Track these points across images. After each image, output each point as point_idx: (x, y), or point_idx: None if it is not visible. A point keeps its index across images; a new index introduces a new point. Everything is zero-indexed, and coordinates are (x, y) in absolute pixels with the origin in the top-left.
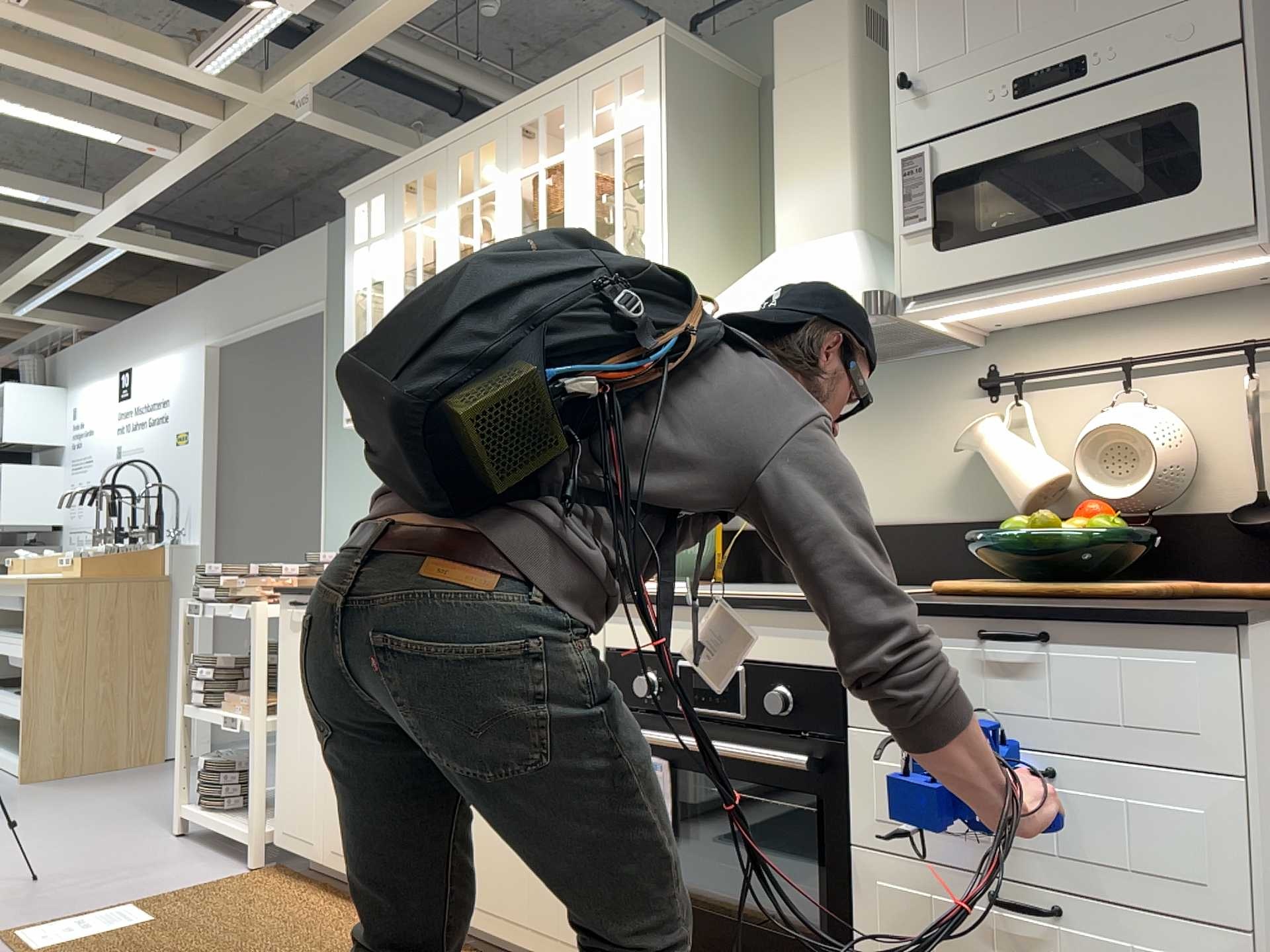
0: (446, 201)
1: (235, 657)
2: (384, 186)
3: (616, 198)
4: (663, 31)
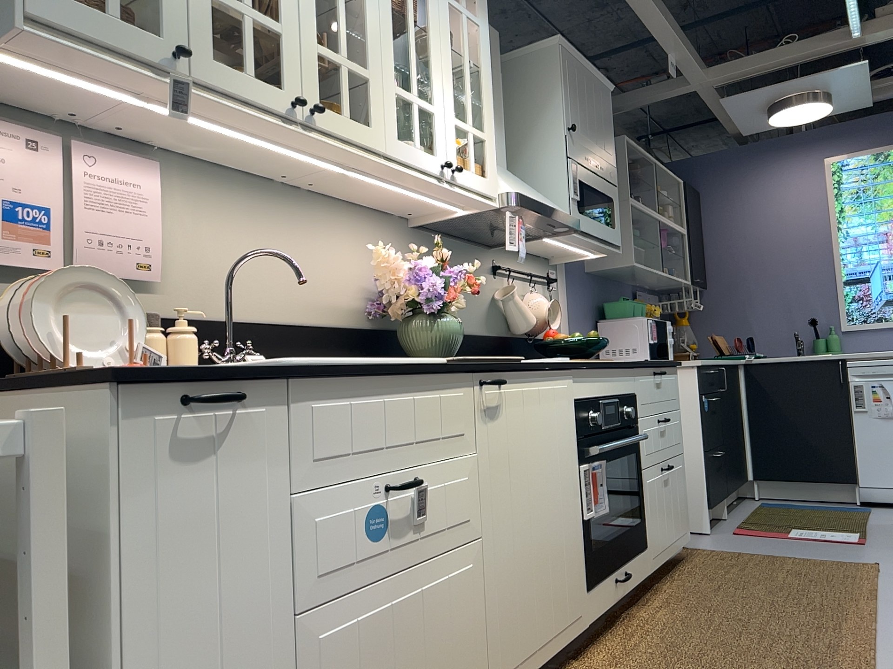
0: None
1: None
2: None
3: (467, 62)
4: None
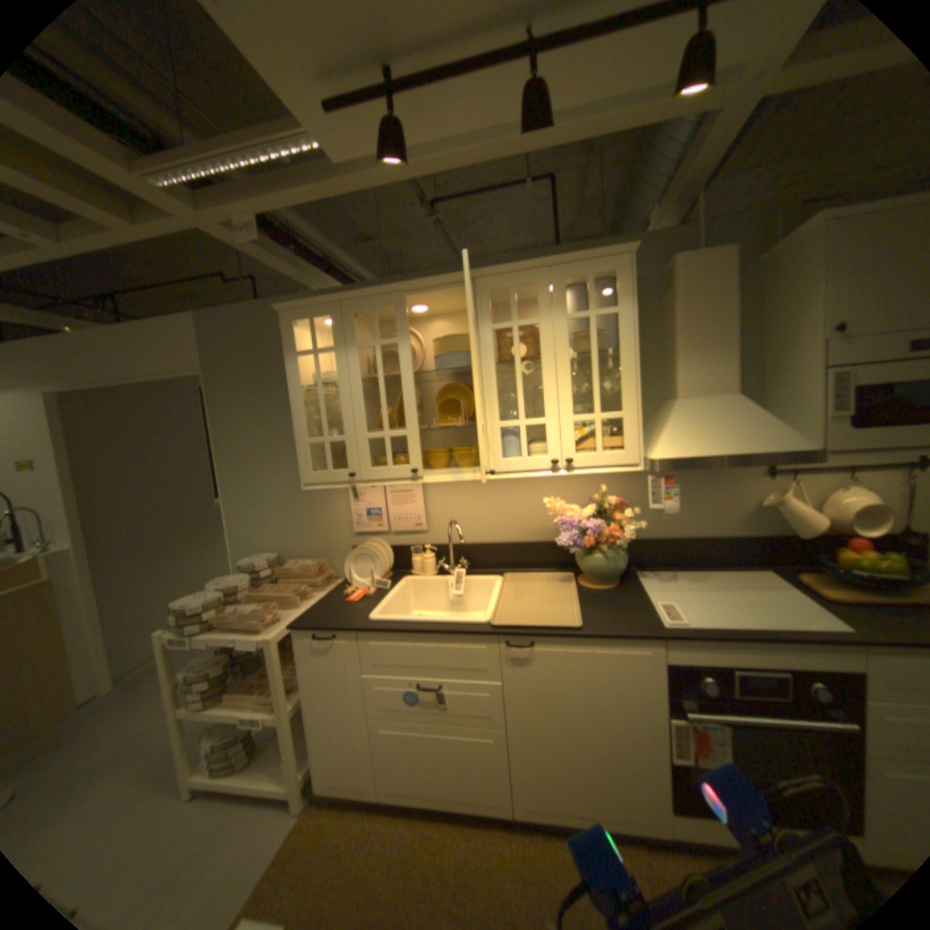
0: (408, 334)
1: (214, 666)
2: (329, 309)
3: (595, 360)
4: (636, 249)
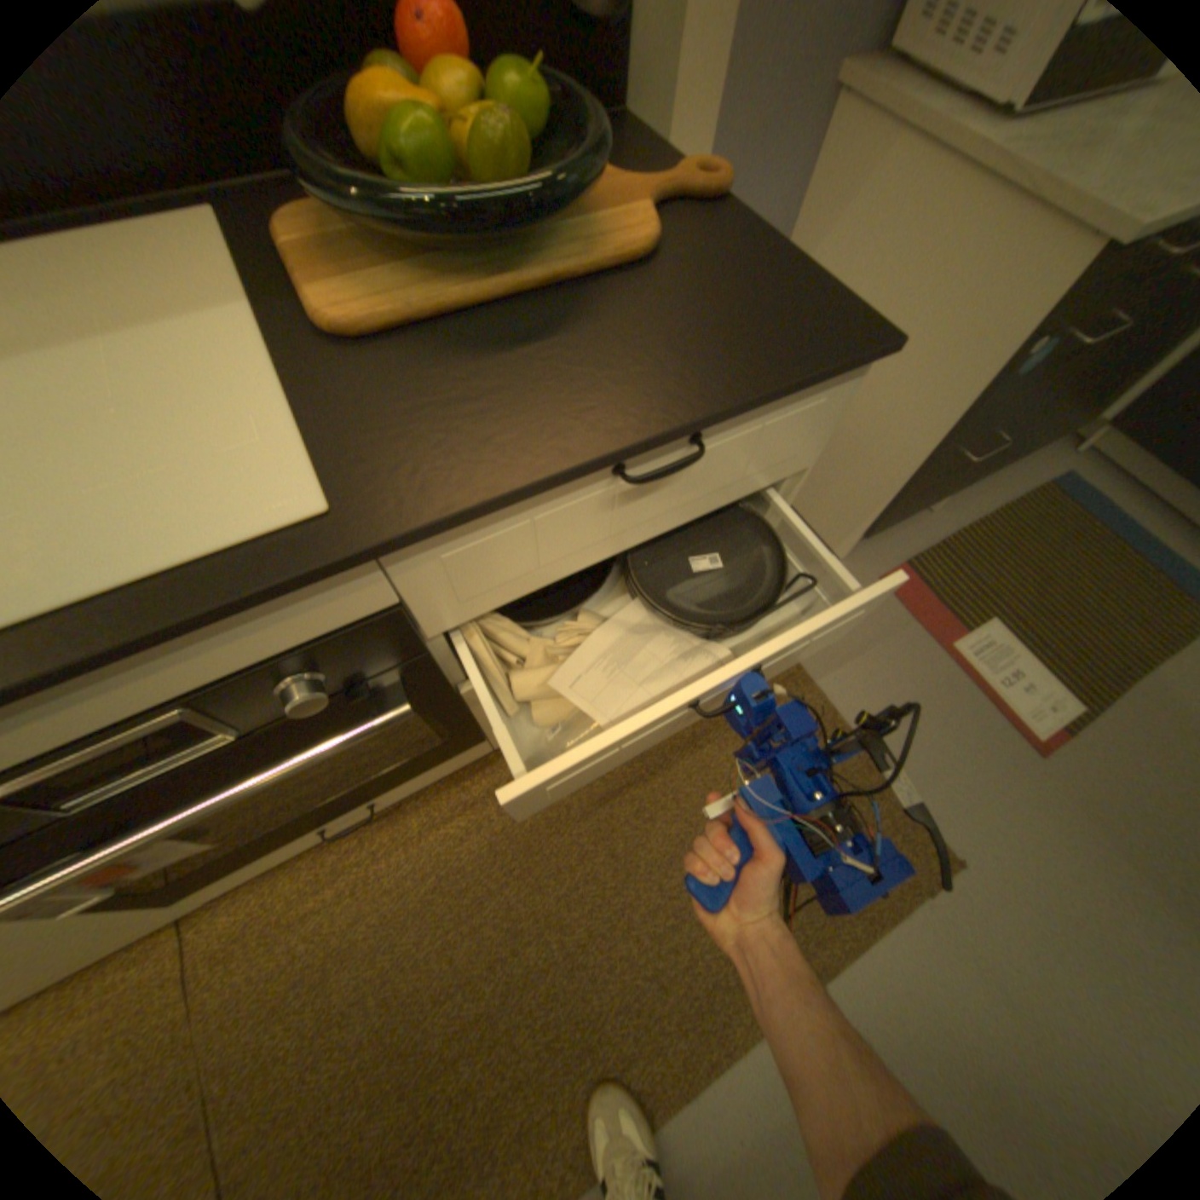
0: None
1: None
2: None
3: None
4: None
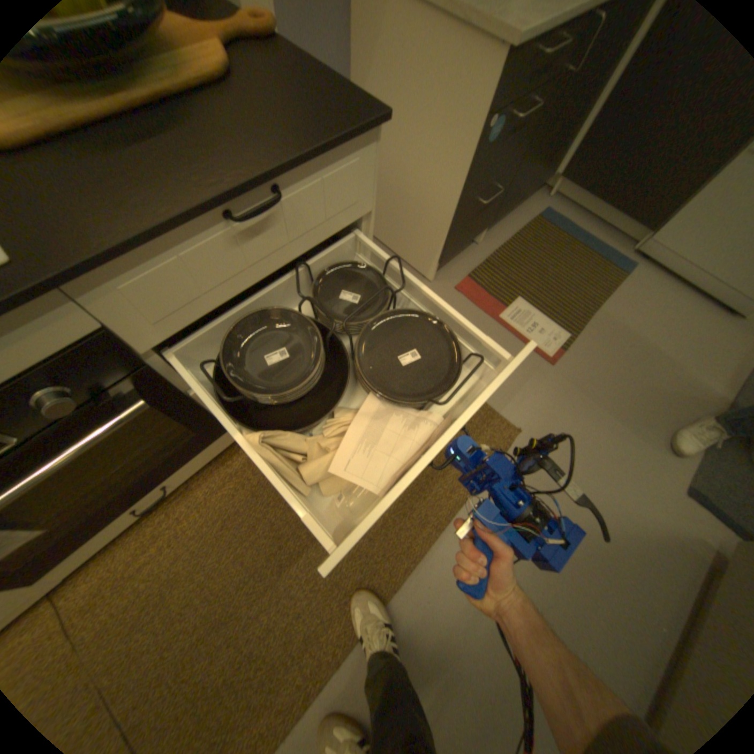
0: None
1: None
2: None
3: None
4: None
